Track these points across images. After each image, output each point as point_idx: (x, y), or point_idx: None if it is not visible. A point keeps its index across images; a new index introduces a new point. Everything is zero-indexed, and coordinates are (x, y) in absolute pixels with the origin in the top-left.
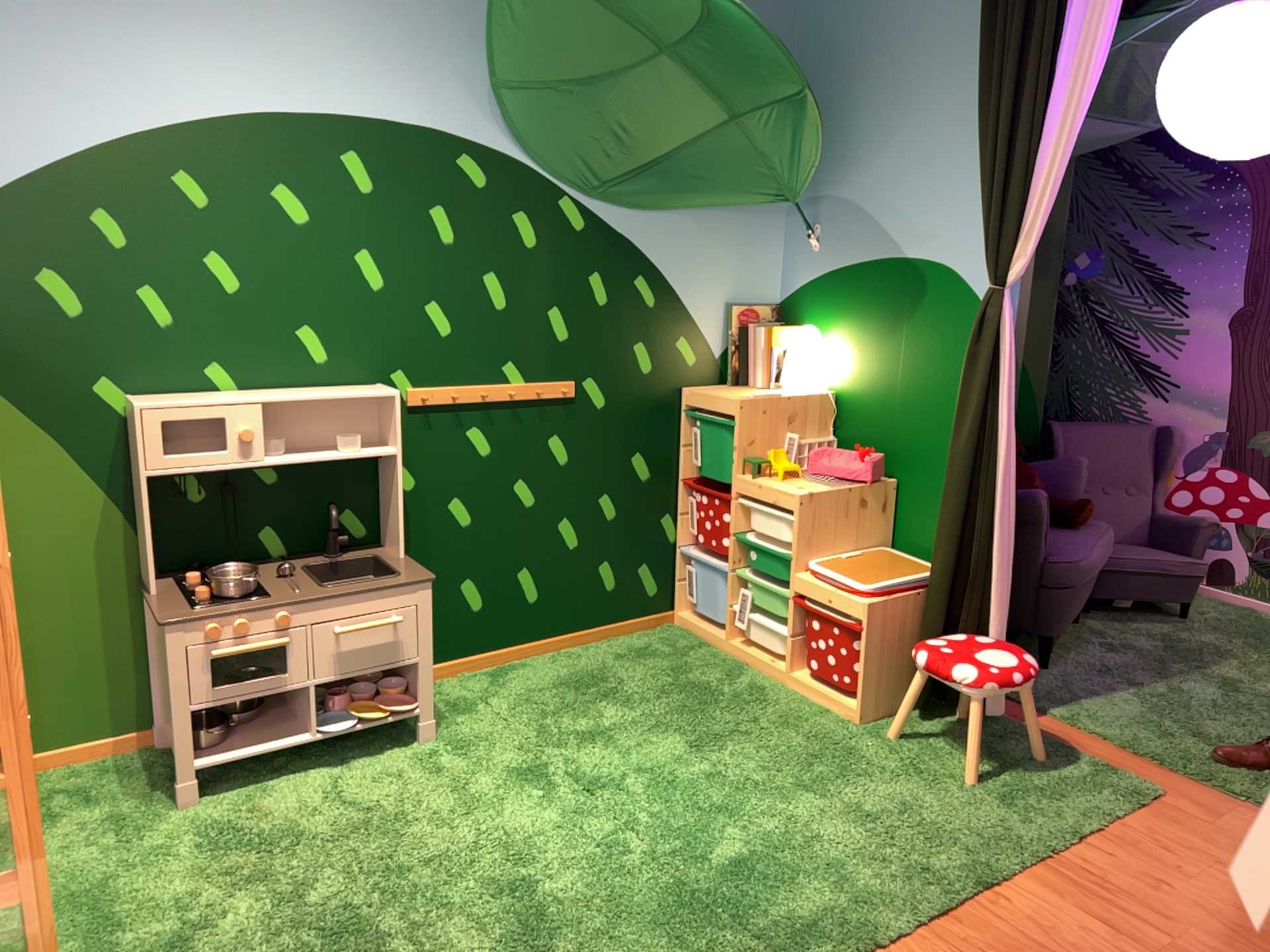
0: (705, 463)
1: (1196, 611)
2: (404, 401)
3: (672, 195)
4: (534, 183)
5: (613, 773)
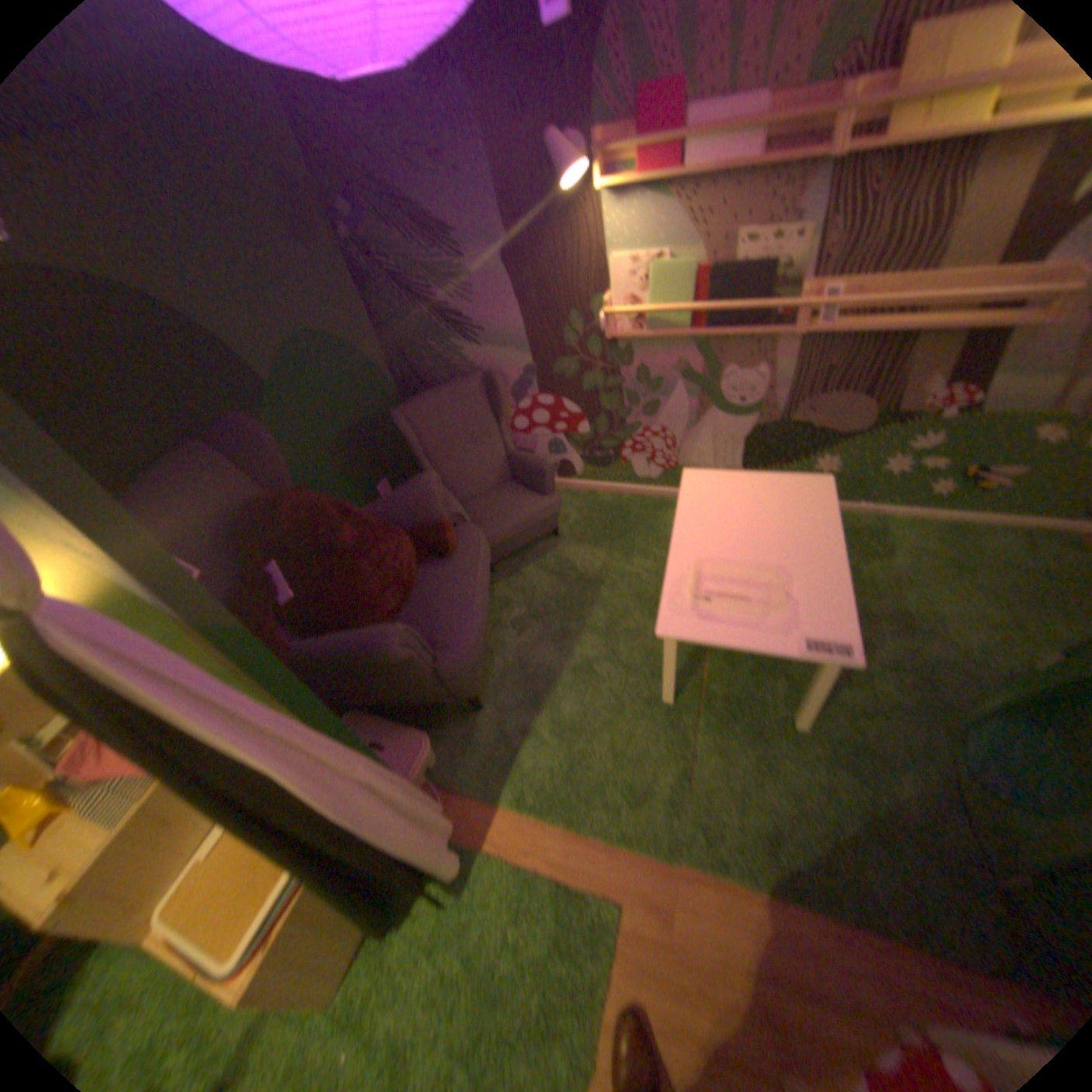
0: None
1: (564, 519)
2: None
3: None
4: None
5: None
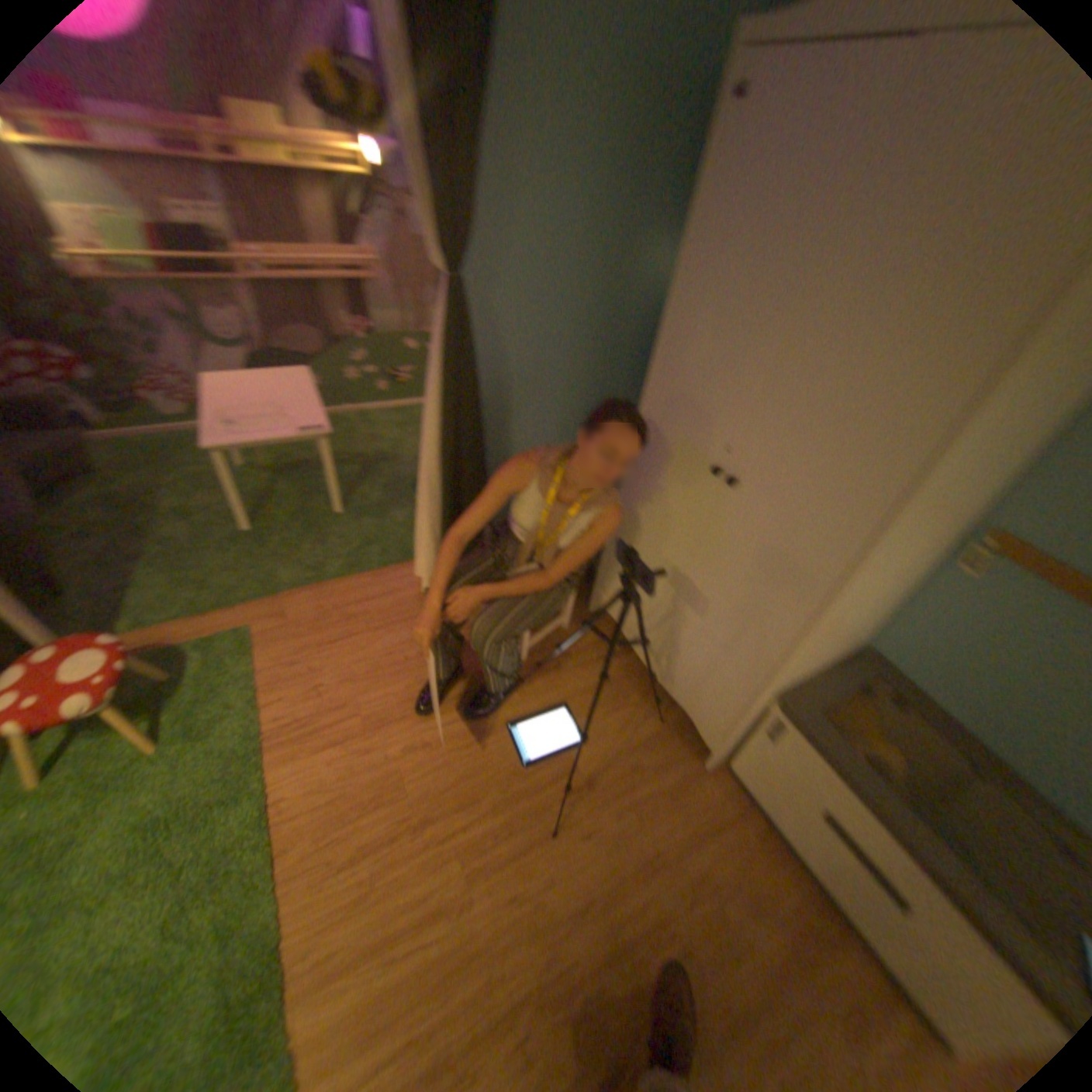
0: None
1: (89, 463)
2: None
3: None
4: None
5: None
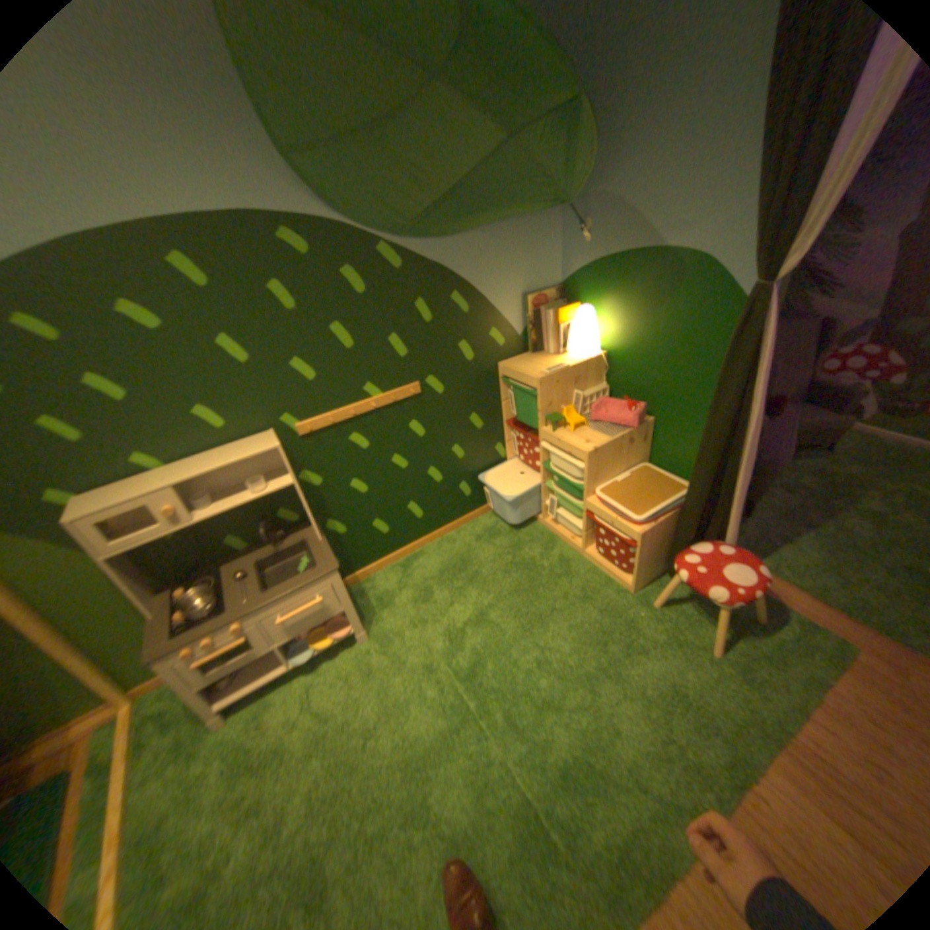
0: (518, 417)
1: (838, 444)
2: (297, 433)
3: (469, 220)
4: (351, 238)
5: (477, 664)
